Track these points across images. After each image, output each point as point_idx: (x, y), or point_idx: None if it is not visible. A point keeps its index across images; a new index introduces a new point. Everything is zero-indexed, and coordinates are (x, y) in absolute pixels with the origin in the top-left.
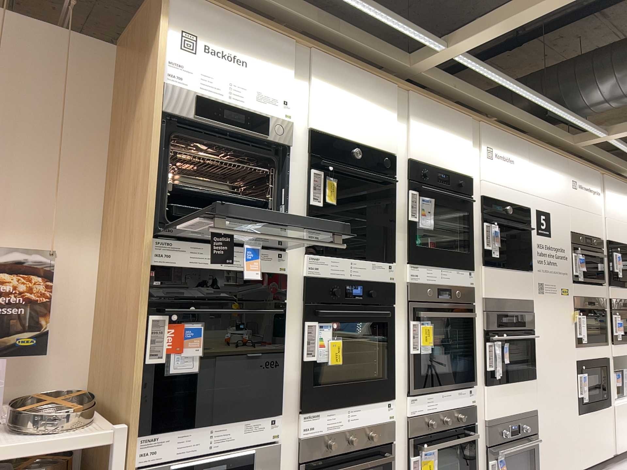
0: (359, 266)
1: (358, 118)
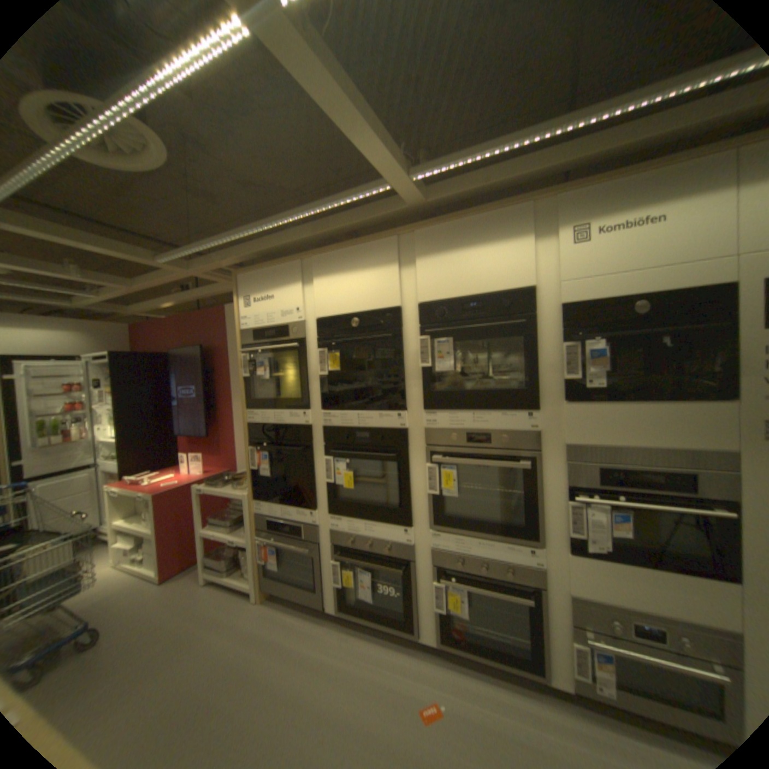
0: (367, 418)
1: (356, 286)
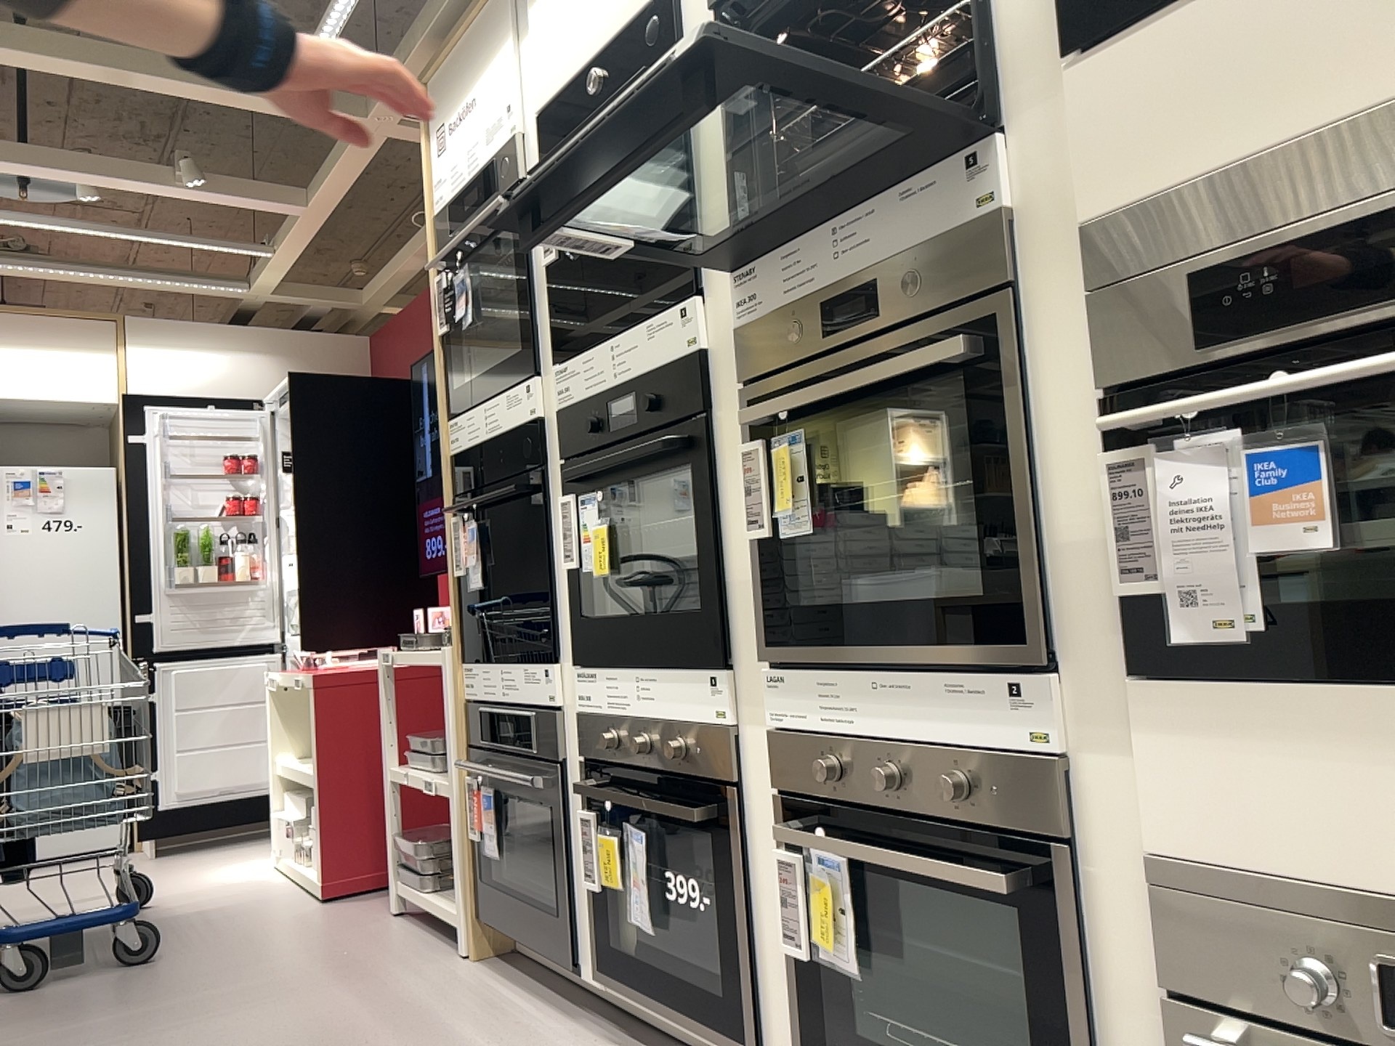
0: (626, 347)
1: None
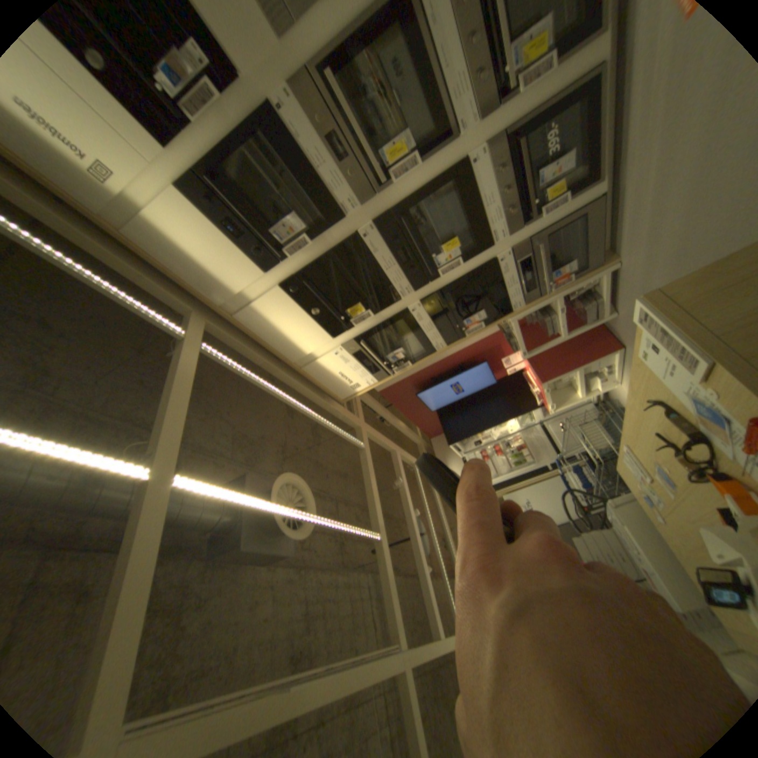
0: (385, 258)
1: (289, 323)
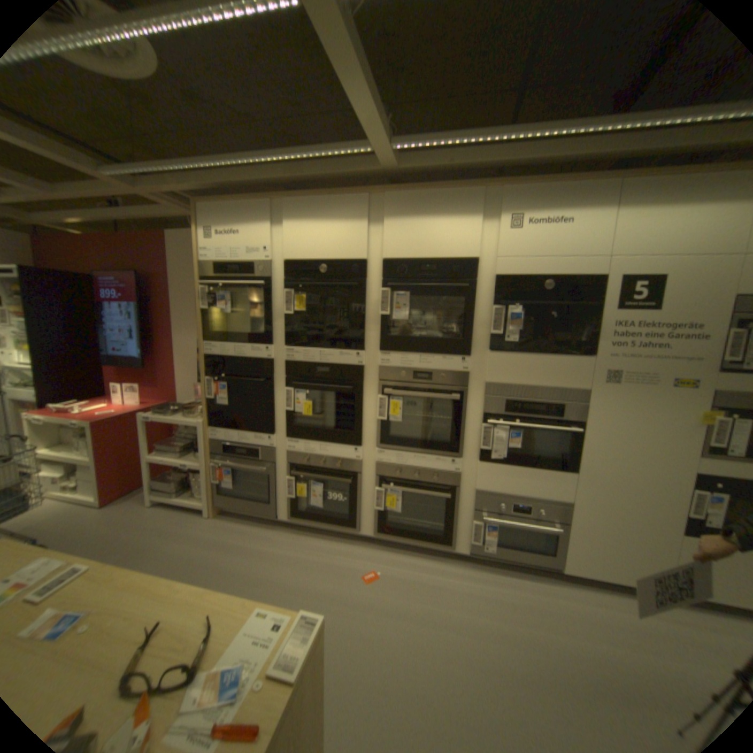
0: (329, 356)
1: (327, 235)
